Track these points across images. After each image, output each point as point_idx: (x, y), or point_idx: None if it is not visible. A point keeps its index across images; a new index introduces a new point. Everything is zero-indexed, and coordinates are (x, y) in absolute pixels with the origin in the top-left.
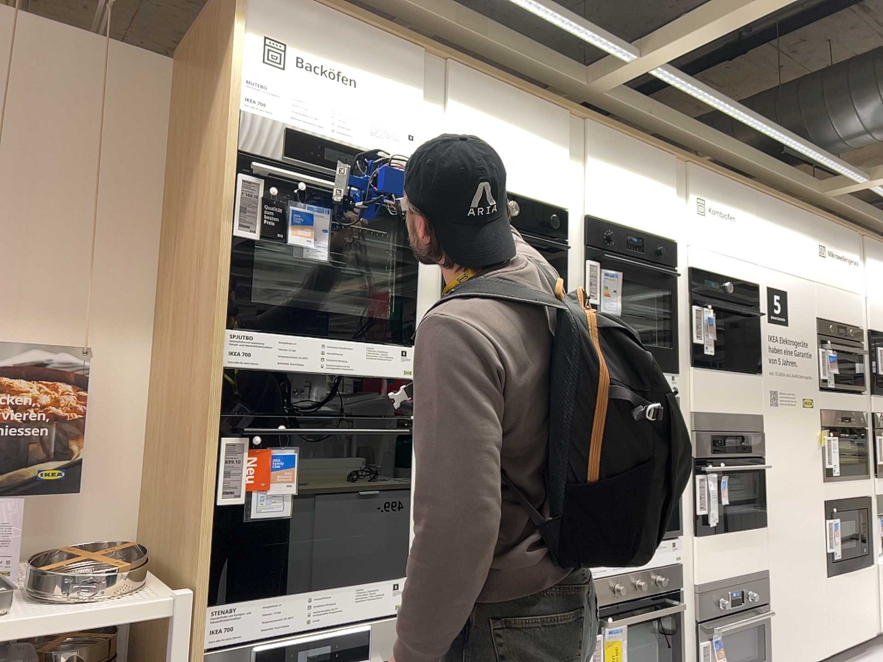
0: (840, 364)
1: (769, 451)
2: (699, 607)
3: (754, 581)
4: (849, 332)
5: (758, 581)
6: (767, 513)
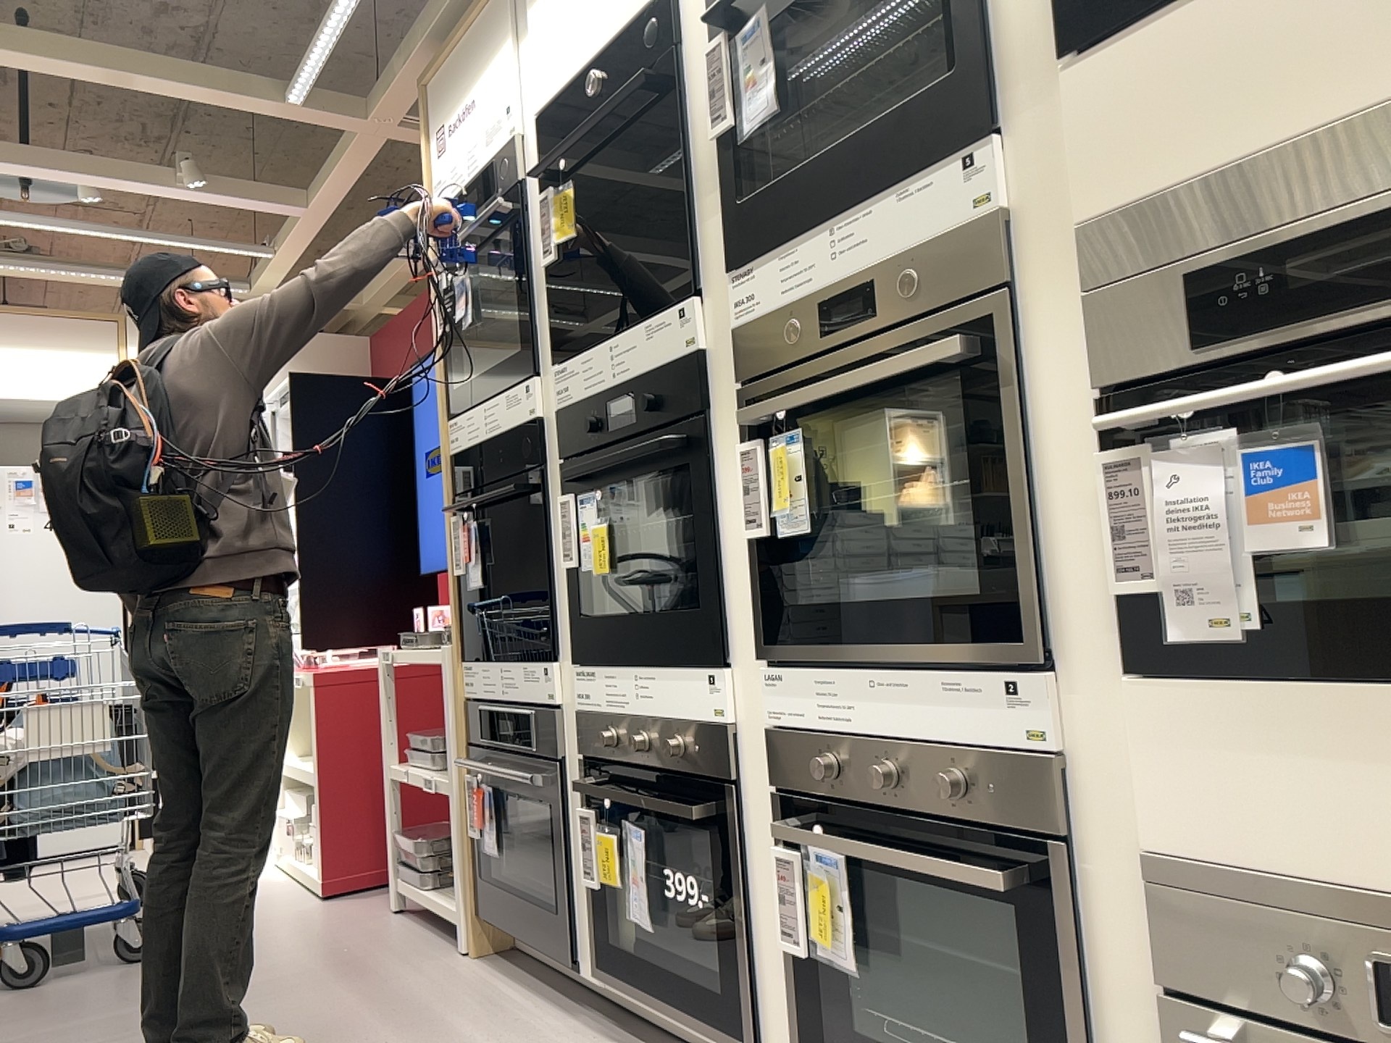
0: None
1: None
2: (1158, 939)
3: None
4: None
5: None
6: None
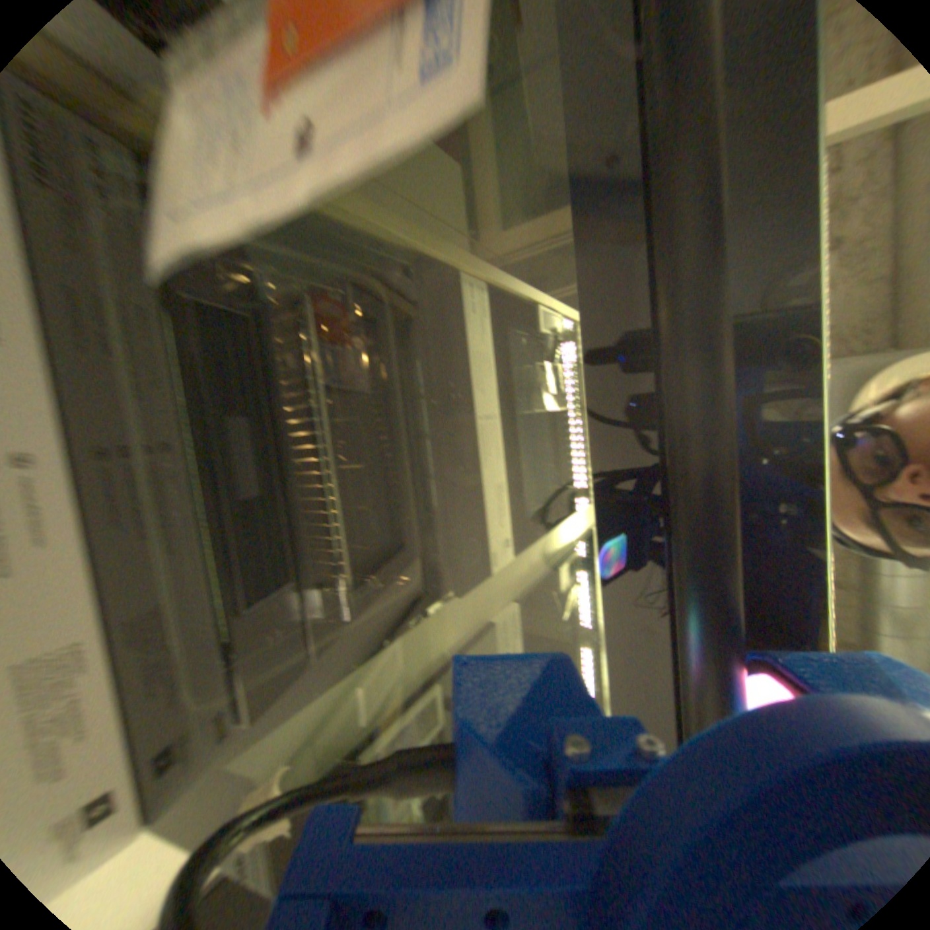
0: None
1: None
2: None
3: None
4: None
5: None
6: None
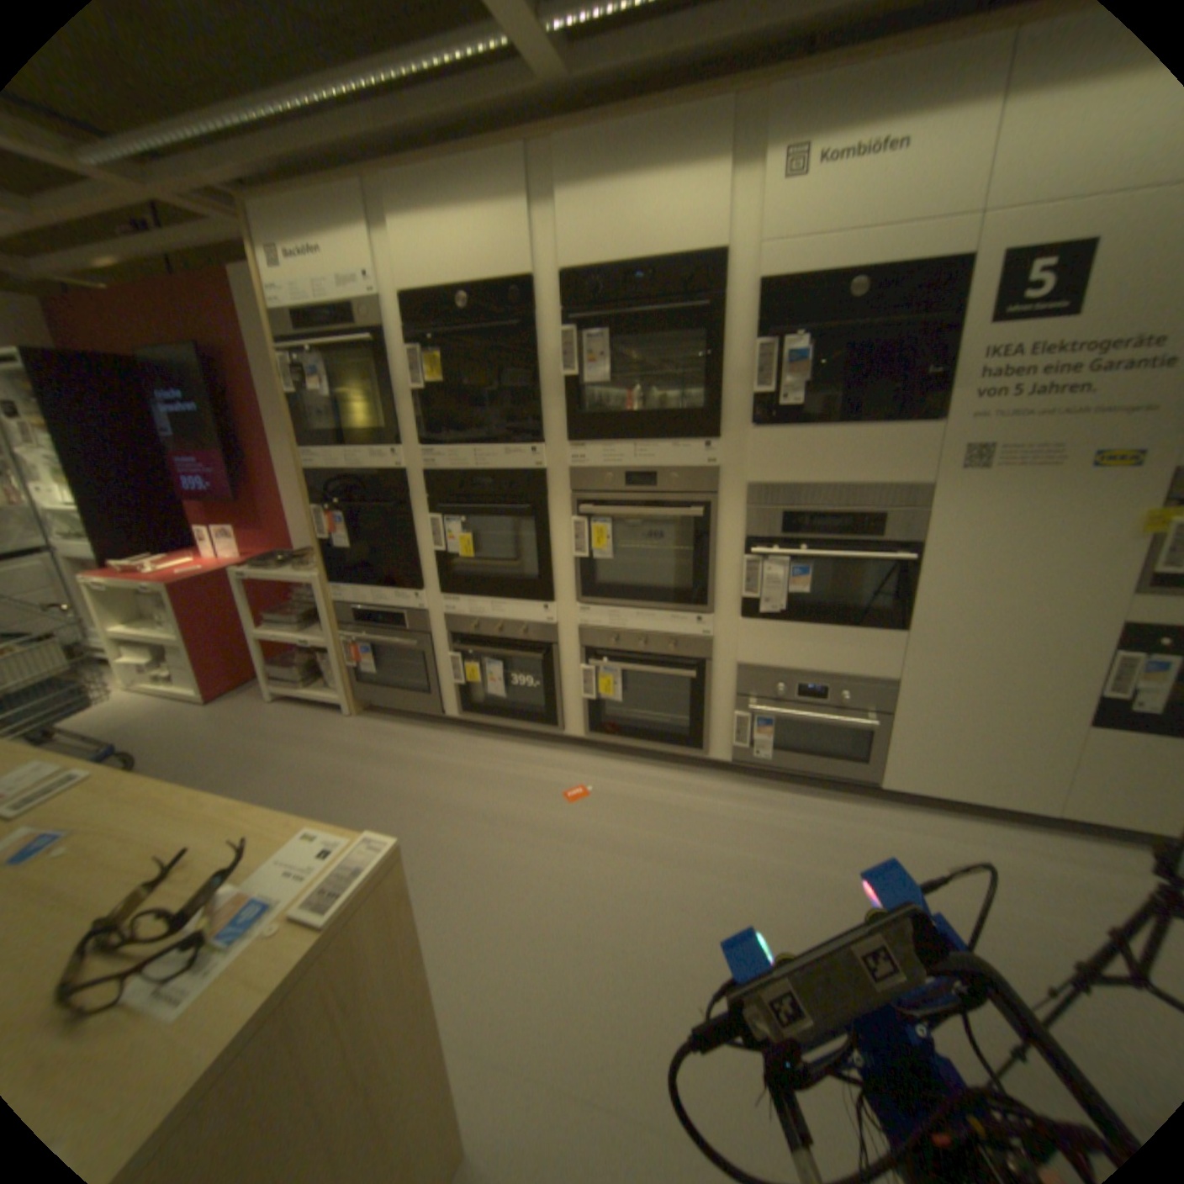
0: None
1: (940, 538)
2: (737, 684)
3: (858, 687)
4: None
5: (867, 689)
6: (916, 618)
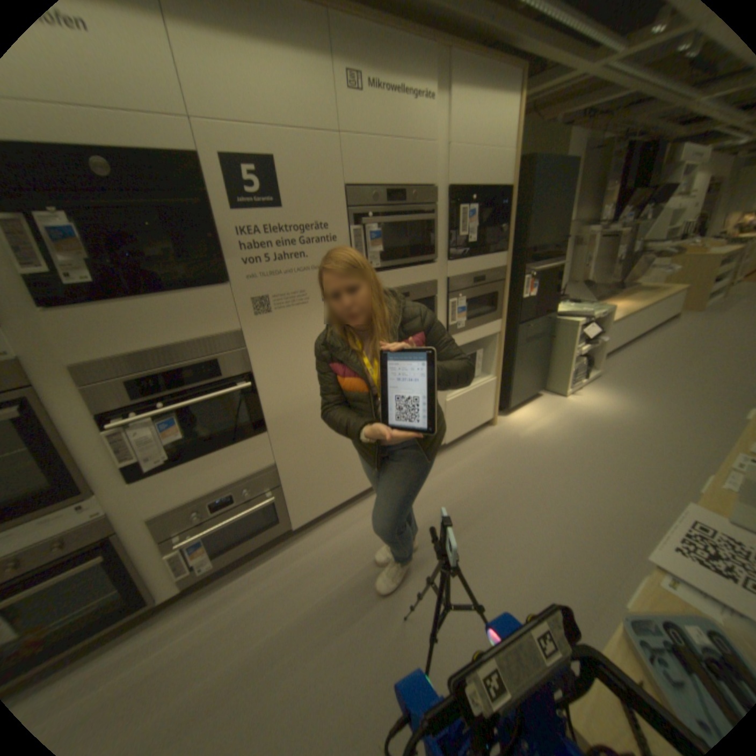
0: (401, 236)
1: (260, 365)
2: (151, 537)
3: (250, 482)
4: (414, 195)
5: (256, 480)
6: (267, 421)
